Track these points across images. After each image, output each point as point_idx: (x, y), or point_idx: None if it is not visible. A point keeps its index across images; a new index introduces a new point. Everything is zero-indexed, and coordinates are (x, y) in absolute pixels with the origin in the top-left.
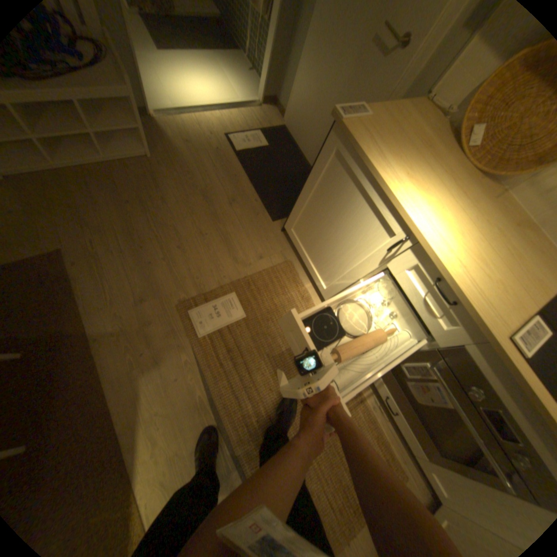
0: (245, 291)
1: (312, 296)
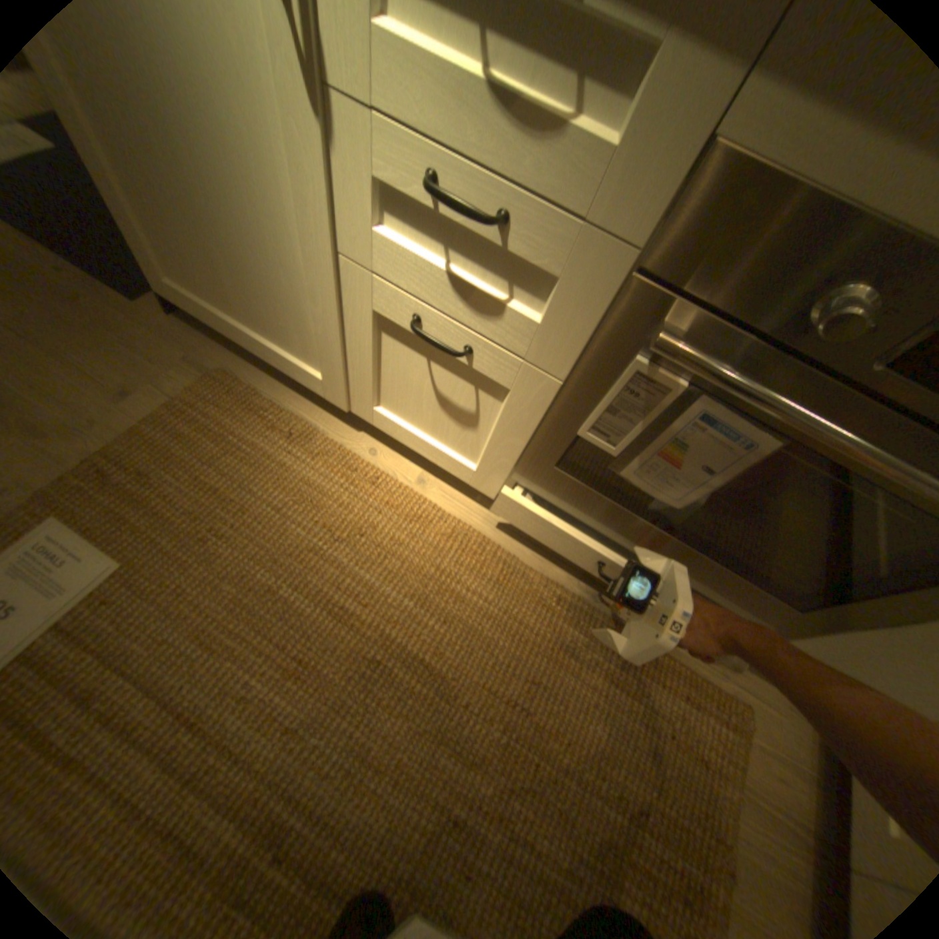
0: (94, 495)
1: (320, 422)
